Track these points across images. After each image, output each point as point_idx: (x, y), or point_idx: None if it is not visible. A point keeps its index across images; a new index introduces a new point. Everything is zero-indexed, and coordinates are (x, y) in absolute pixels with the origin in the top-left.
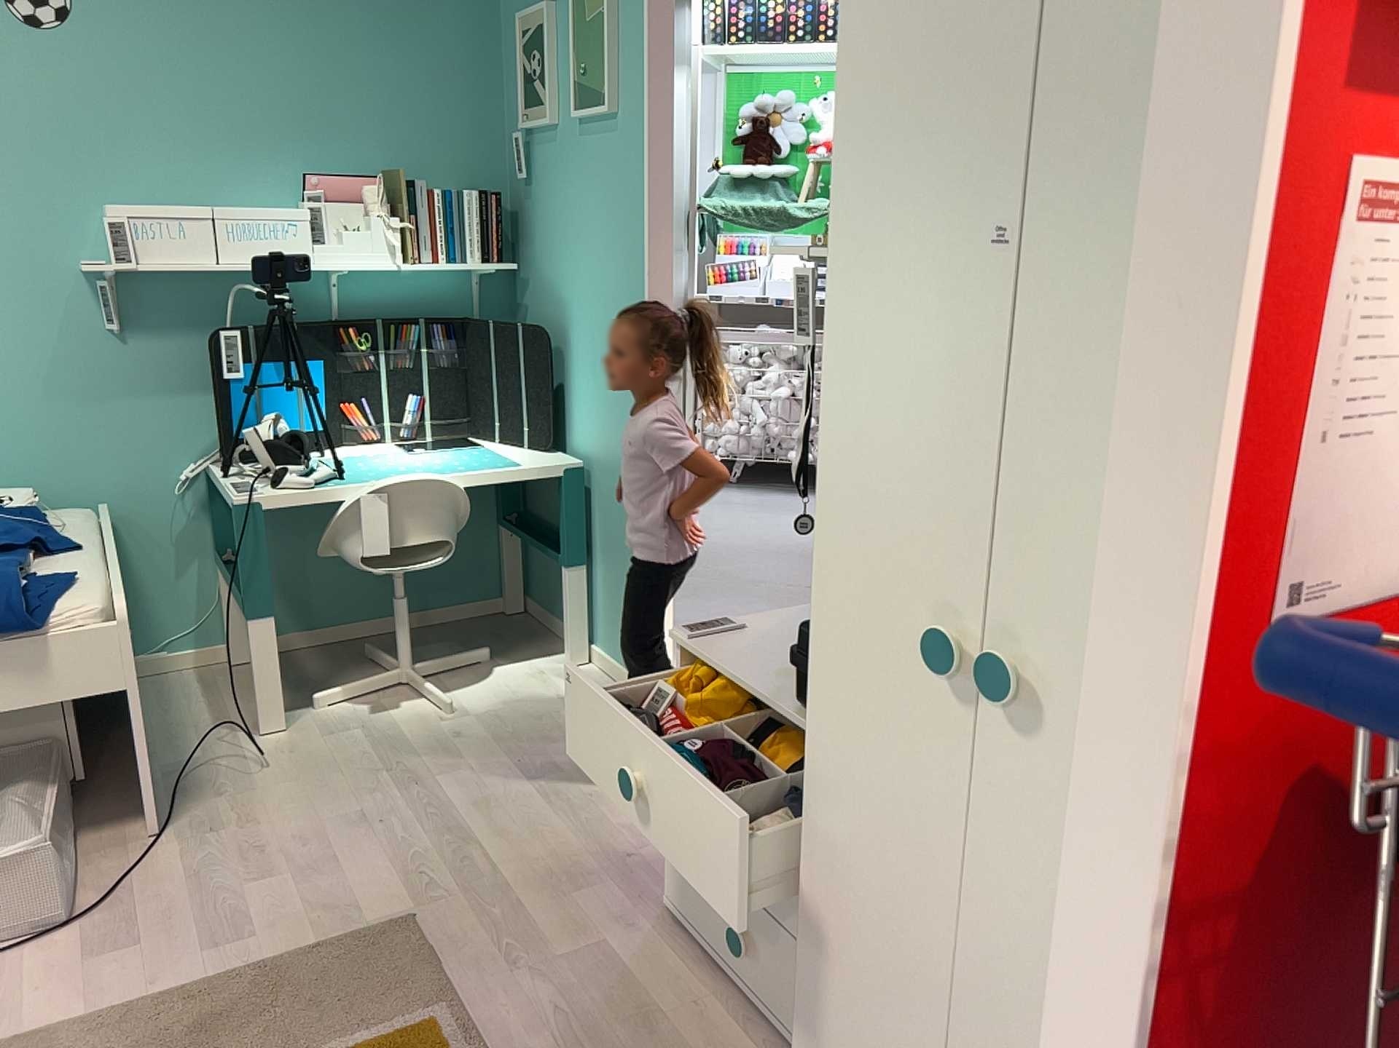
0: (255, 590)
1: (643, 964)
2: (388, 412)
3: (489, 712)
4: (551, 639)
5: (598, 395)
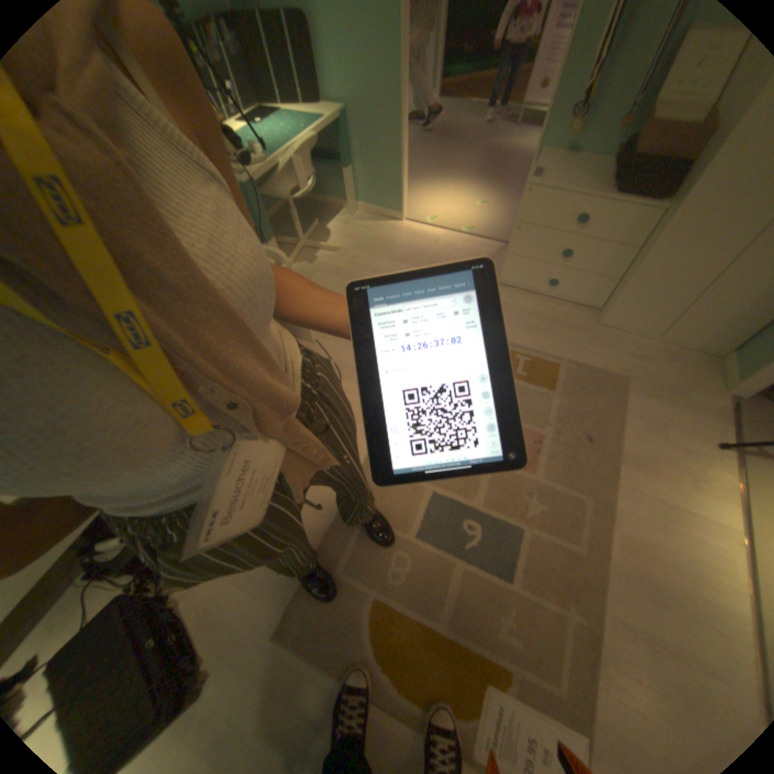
0: (265, 228)
1: (513, 301)
2: (220, 99)
3: (352, 245)
4: (326, 206)
5: (349, 59)
